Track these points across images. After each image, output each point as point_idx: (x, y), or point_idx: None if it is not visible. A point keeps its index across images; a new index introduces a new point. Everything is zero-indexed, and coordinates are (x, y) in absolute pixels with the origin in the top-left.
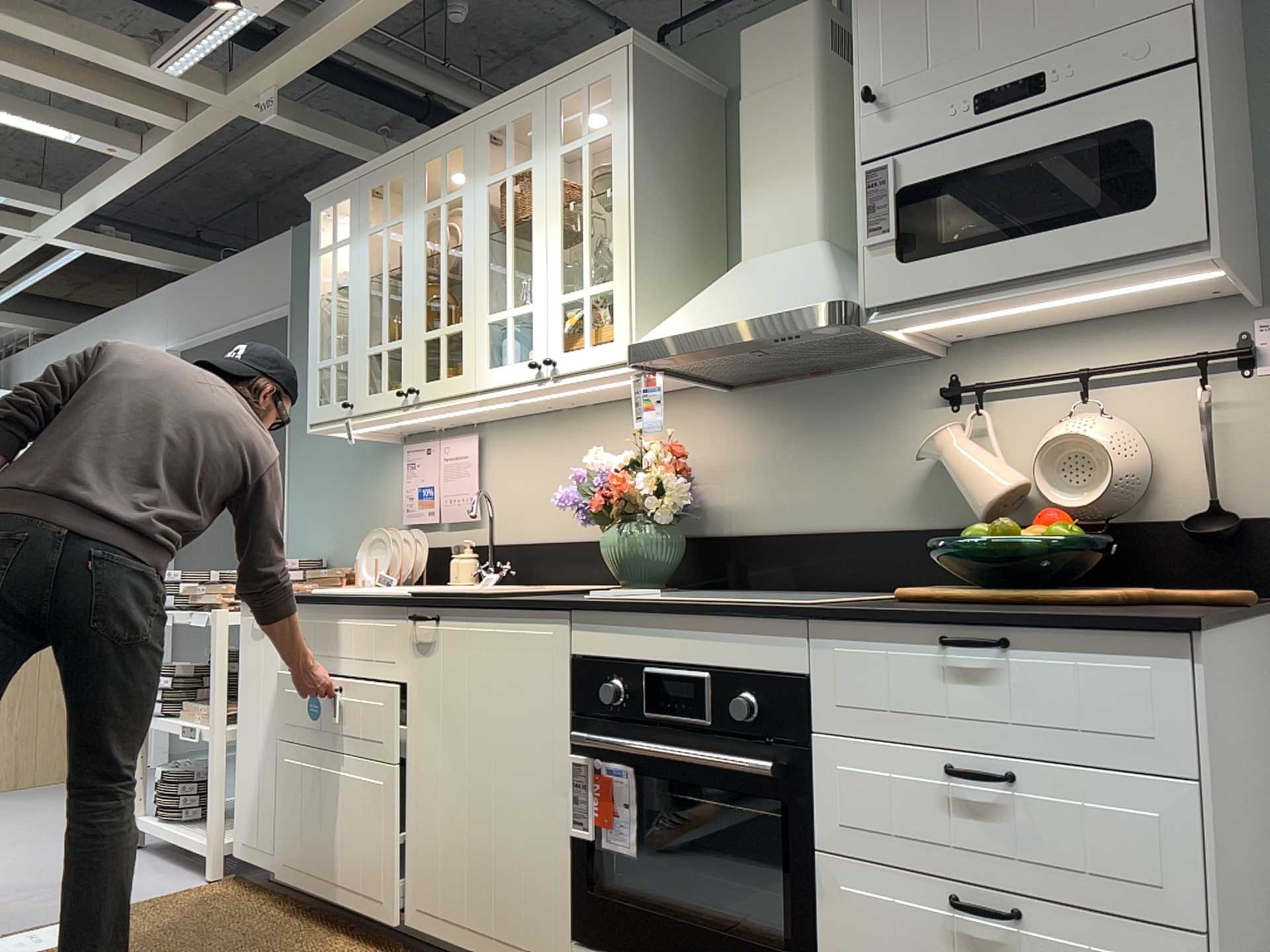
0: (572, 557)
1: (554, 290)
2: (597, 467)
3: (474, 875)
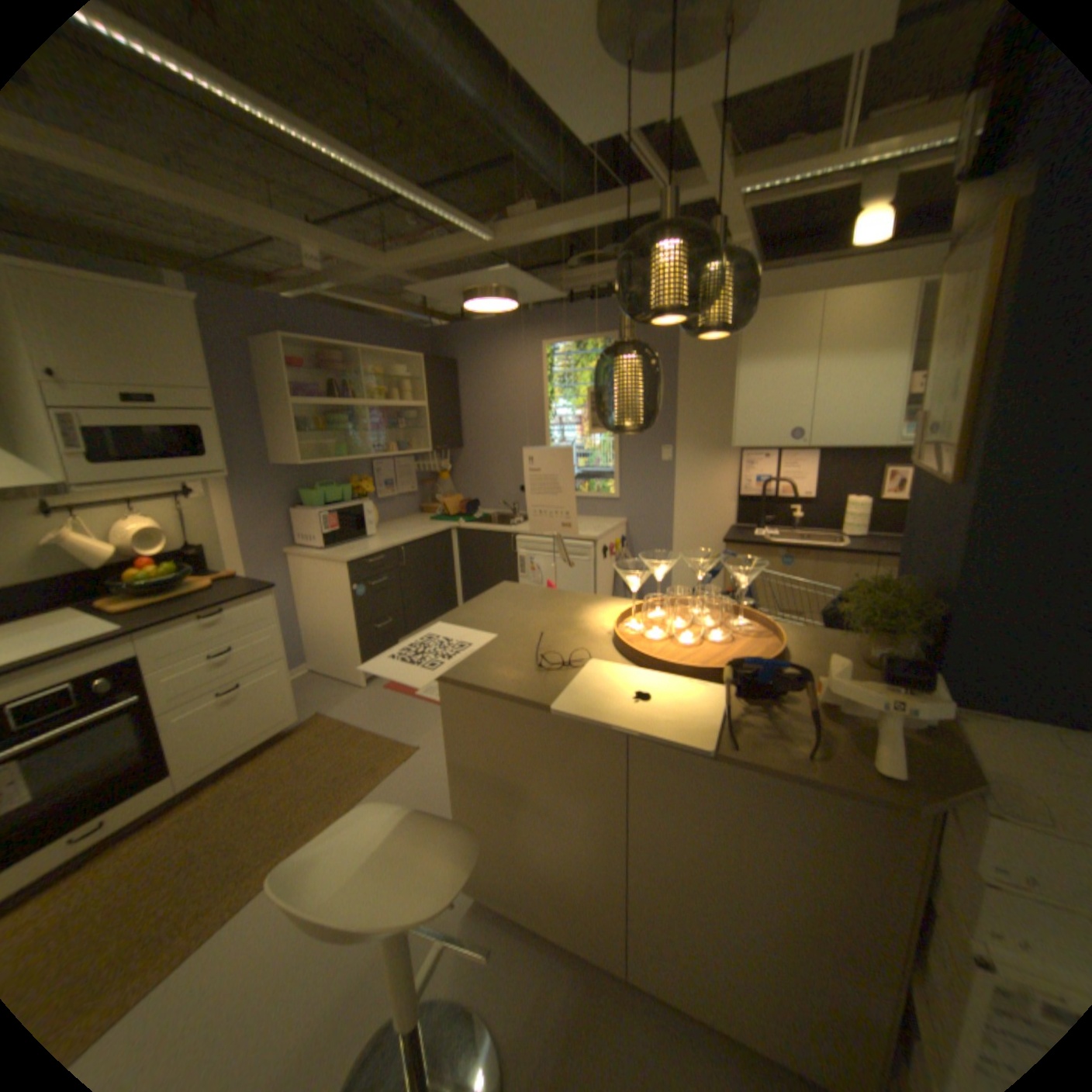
0: None
1: None
2: None
3: None
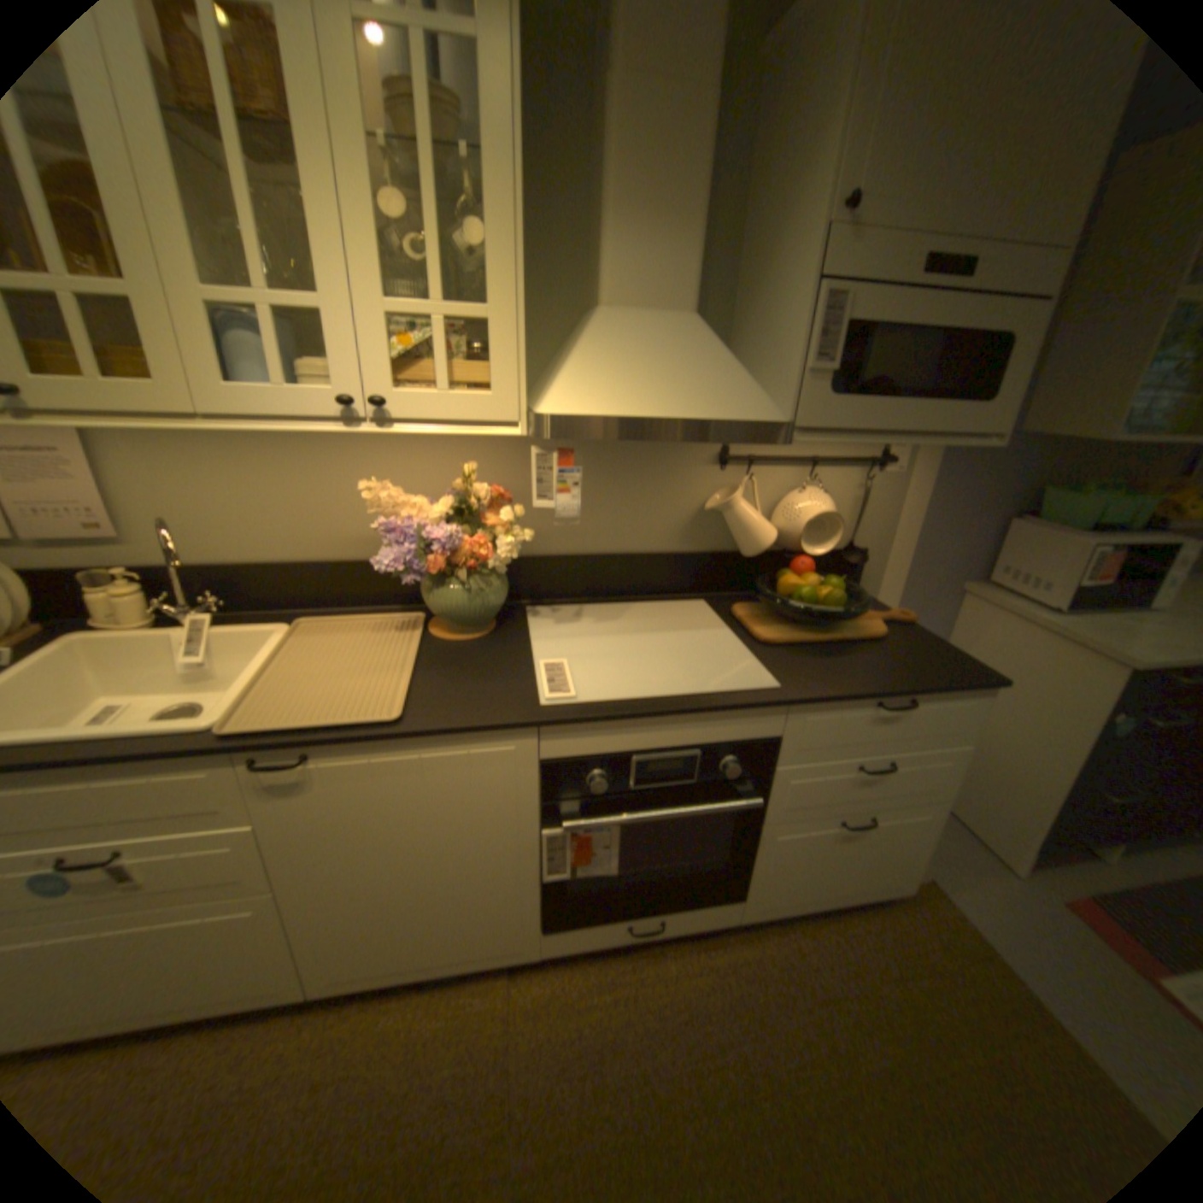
0: (313, 578)
1: (371, 287)
2: (383, 503)
3: (414, 940)
